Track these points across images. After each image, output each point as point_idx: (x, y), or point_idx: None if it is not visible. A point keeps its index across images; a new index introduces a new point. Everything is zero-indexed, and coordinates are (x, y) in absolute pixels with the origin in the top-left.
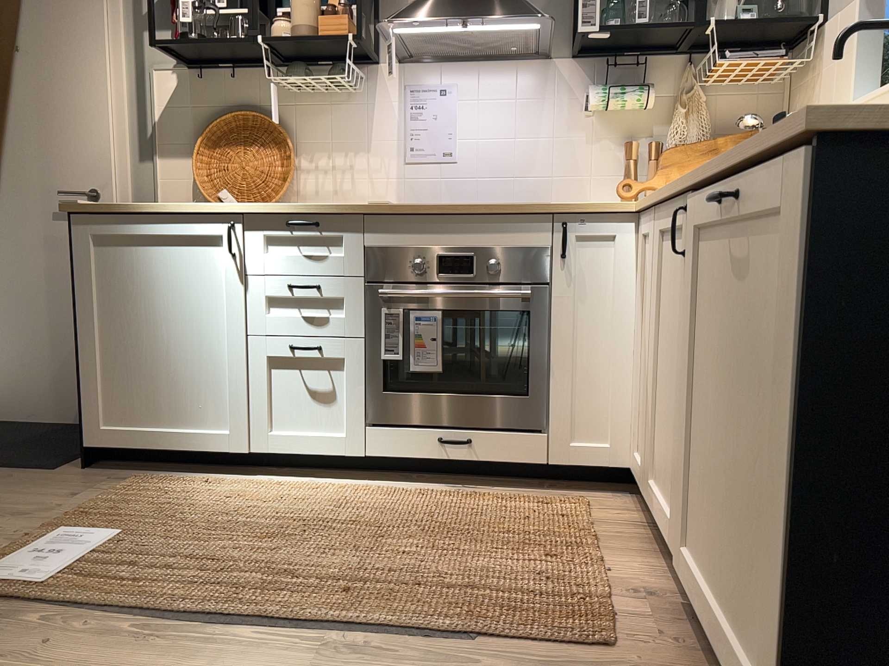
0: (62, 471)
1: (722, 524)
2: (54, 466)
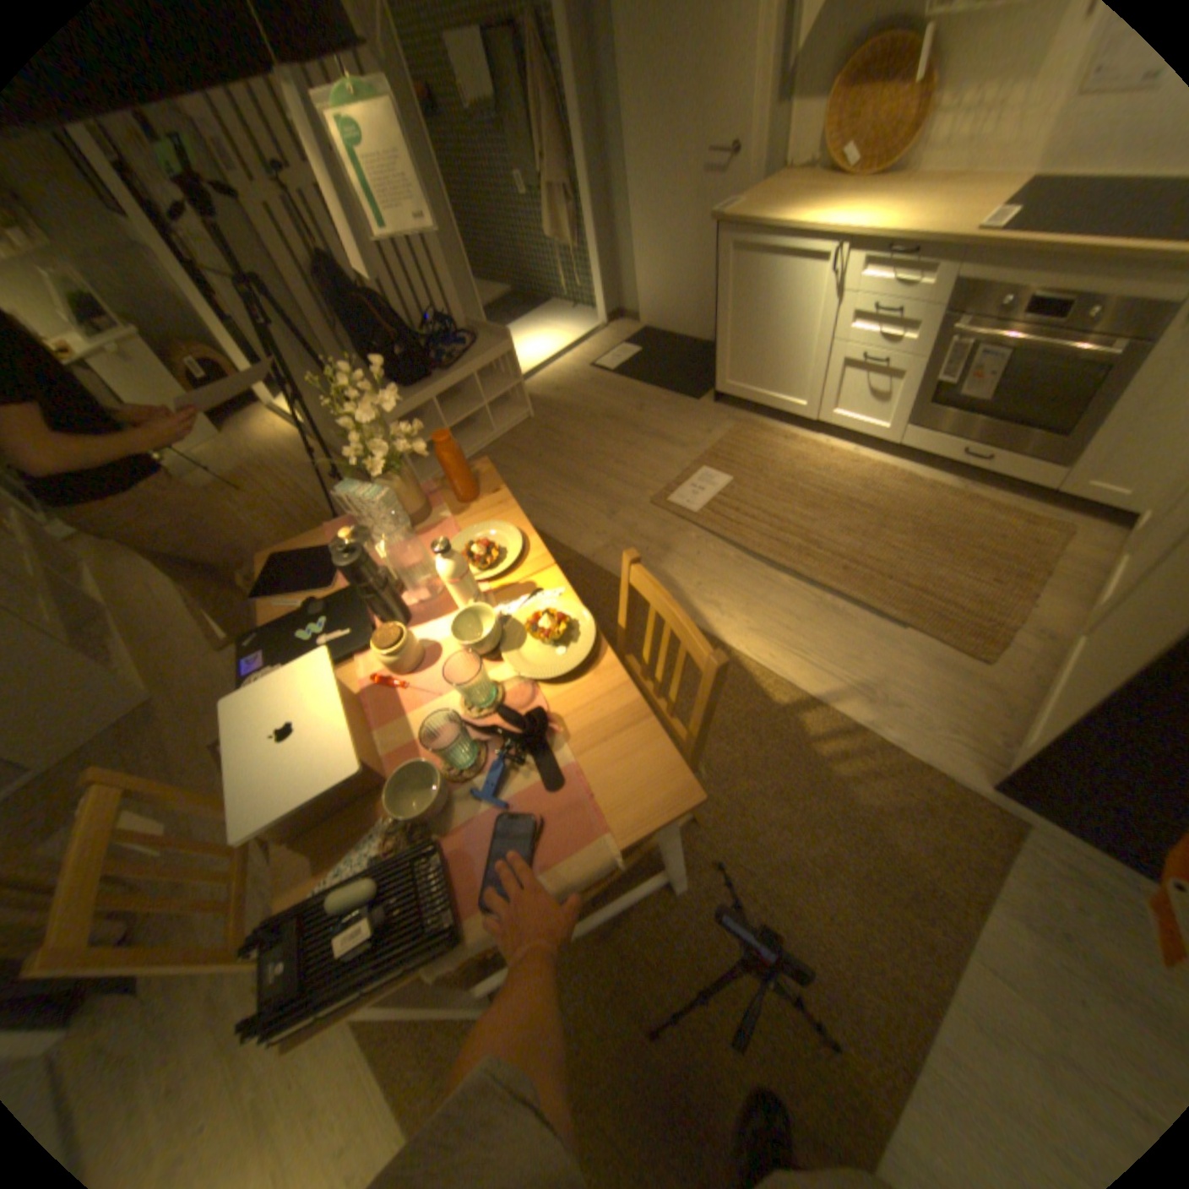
0: (702, 403)
1: (1091, 653)
2: (697, 396)
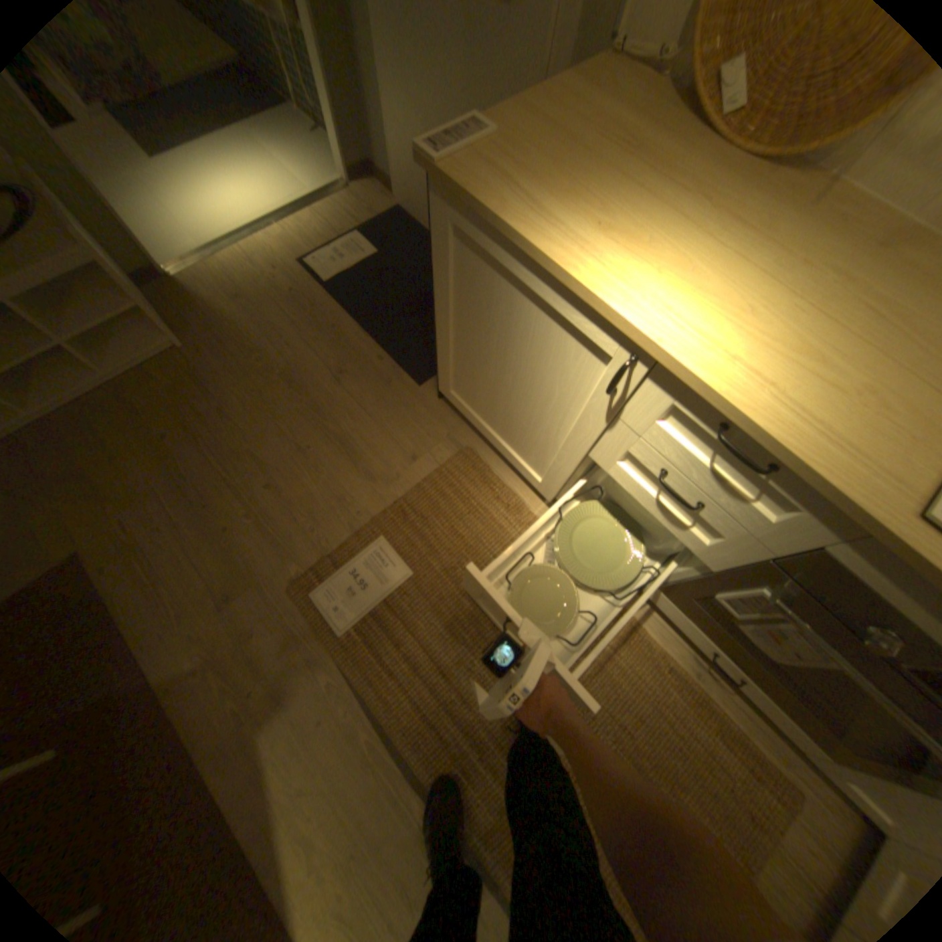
0: (425, 393)
1: None
2: (422, 377)
